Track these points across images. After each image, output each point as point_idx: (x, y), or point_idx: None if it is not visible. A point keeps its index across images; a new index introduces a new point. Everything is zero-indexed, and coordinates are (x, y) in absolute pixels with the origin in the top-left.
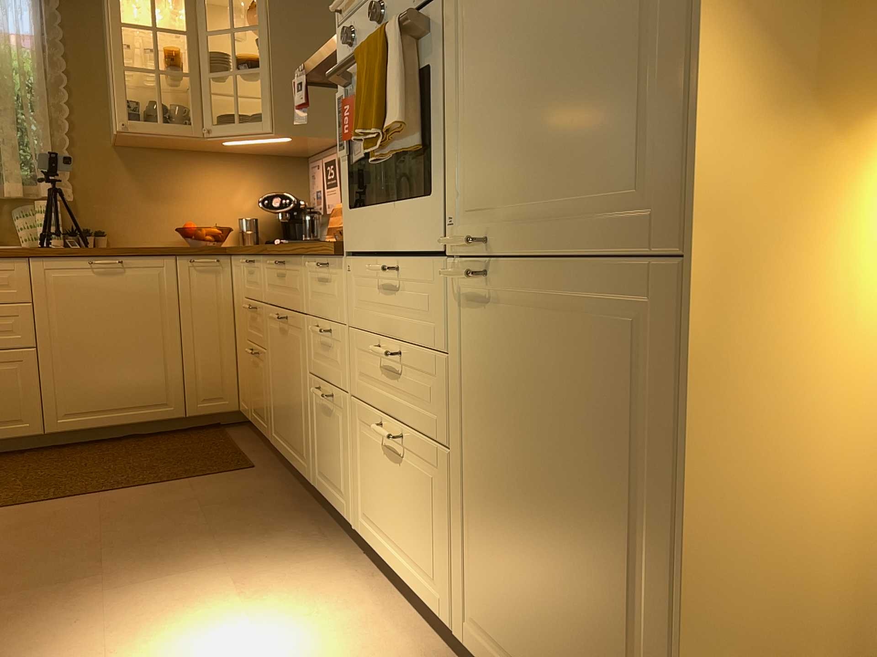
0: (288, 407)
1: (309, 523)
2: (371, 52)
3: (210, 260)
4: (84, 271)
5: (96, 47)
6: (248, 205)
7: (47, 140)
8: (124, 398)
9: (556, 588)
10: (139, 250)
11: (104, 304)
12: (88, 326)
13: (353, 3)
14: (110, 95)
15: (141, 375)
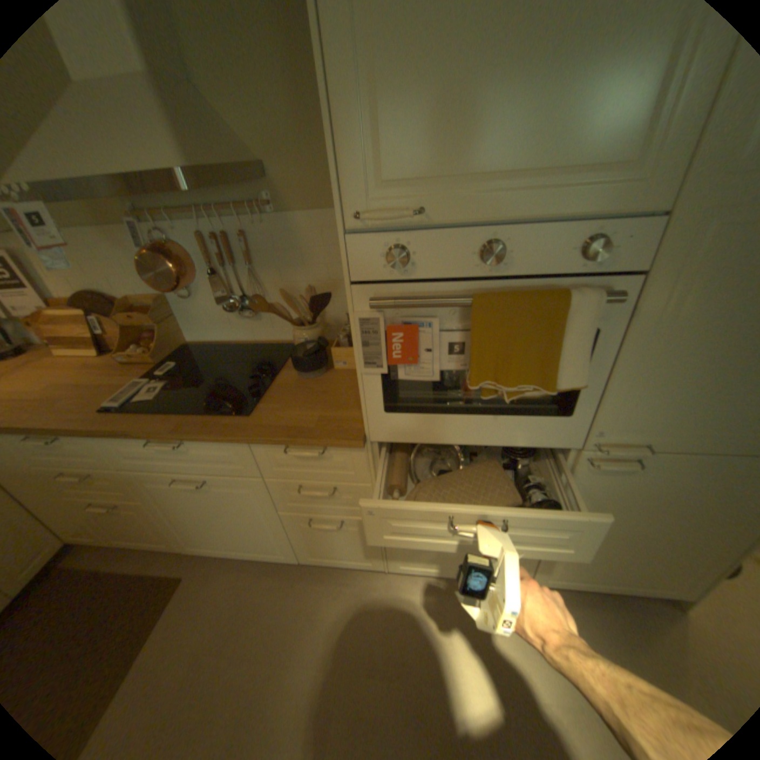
0: (228, 533)
1: (313, 584)
2: (525, 314)
3: None
4: None
5: None
6: None
7: None
8: None
9: (645, 559)
10: None
11: None
12: None
13: (392, 214)
14: None
15: None
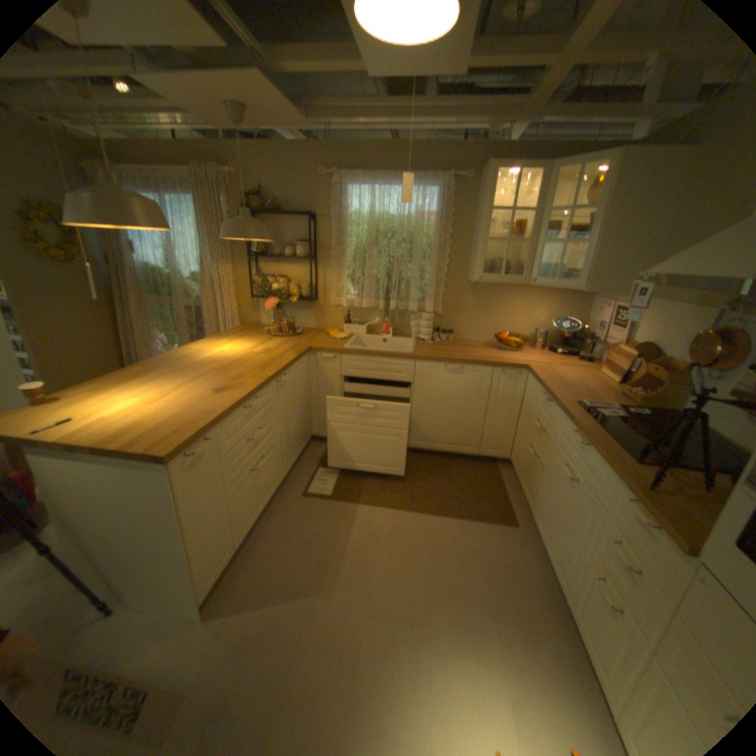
0: (560, 530)
1: (562, 635)
2: None
3: (515, 373)
4: (441, 370)
5: (470, 217)
6: (543, 319)
7: (434, 279)
8: (448, 439)
9: None
10: (473, 362)
11: (448, 389)
12: (437, 400)
13: None
14: (473, 249)
15: (459, 430)
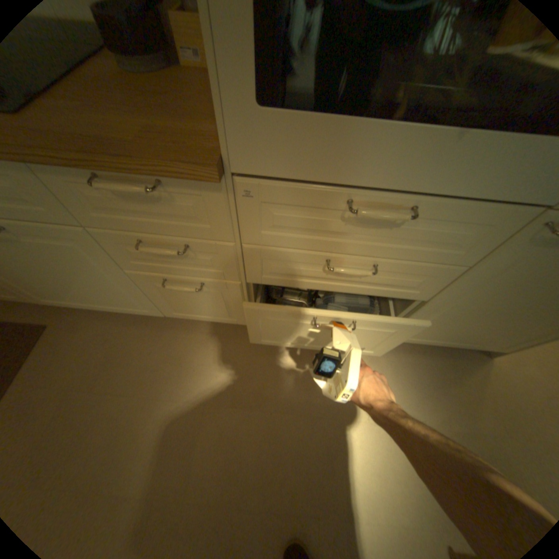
0: (76, 287)
1: (181, 332)
2: None
3: None
4: None
5: None
6: None
7: None
8: None
9: (500, 327)
10: None
11: None
12: None
13: None
14: None
15: None
